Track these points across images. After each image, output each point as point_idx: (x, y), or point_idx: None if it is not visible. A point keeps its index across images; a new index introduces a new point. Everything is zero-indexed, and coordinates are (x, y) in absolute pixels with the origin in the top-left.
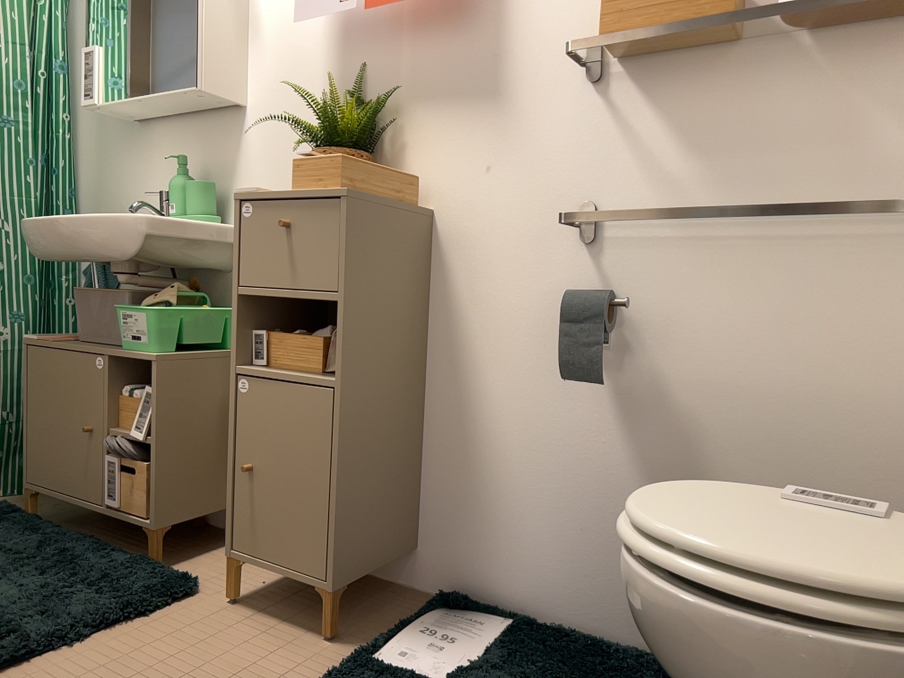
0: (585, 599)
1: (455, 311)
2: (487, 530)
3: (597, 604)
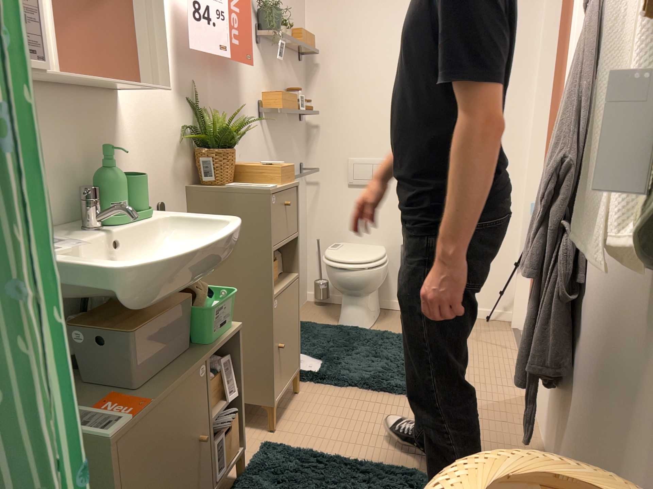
0: None
1: None
2: None
3: None
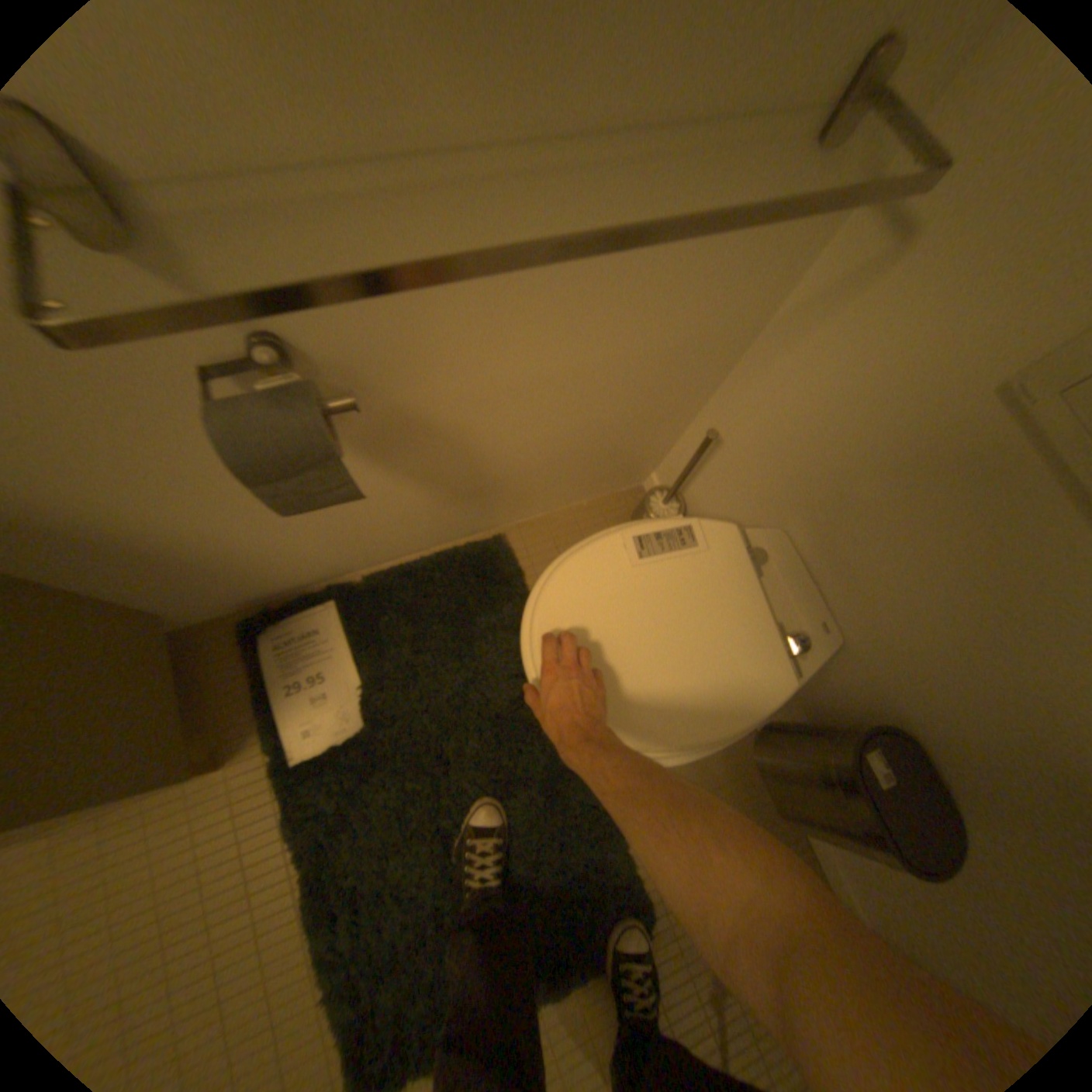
0: (381, 549)
1: None
2: (245, 573)
3: (394, 546)
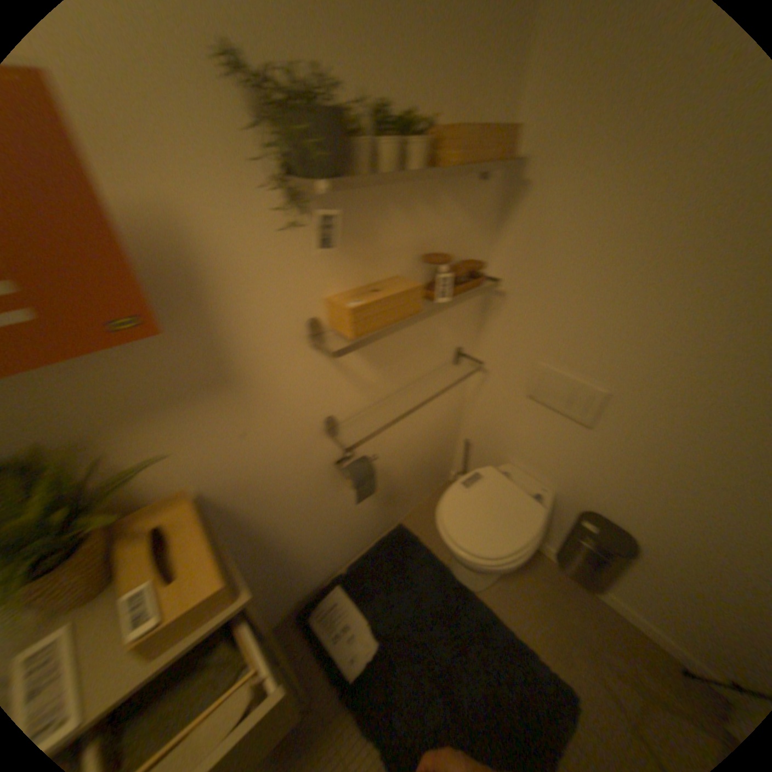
0: (354, 548)
1: (249, 523)
2: (306, 574)
3: (359, 544)
